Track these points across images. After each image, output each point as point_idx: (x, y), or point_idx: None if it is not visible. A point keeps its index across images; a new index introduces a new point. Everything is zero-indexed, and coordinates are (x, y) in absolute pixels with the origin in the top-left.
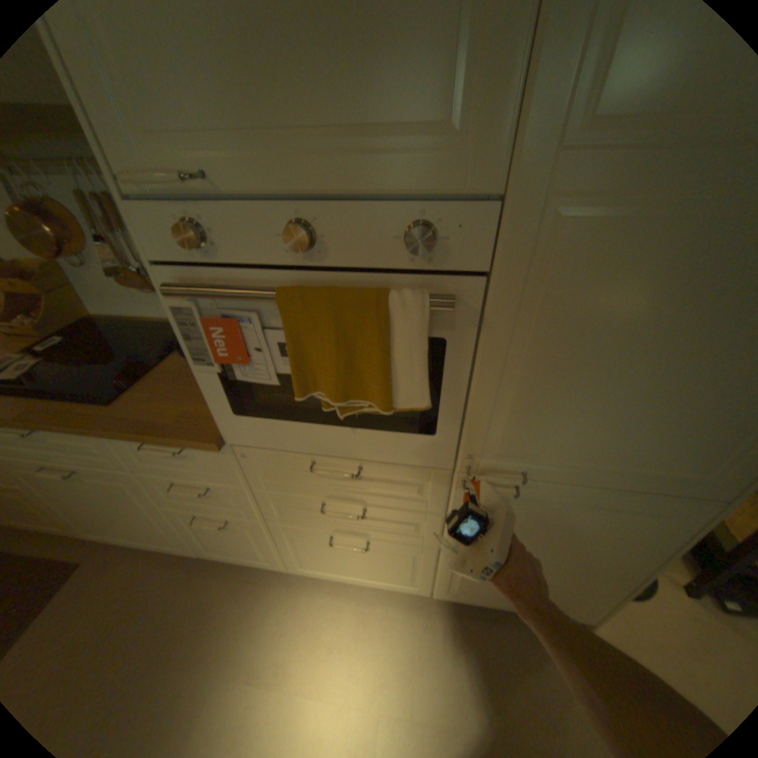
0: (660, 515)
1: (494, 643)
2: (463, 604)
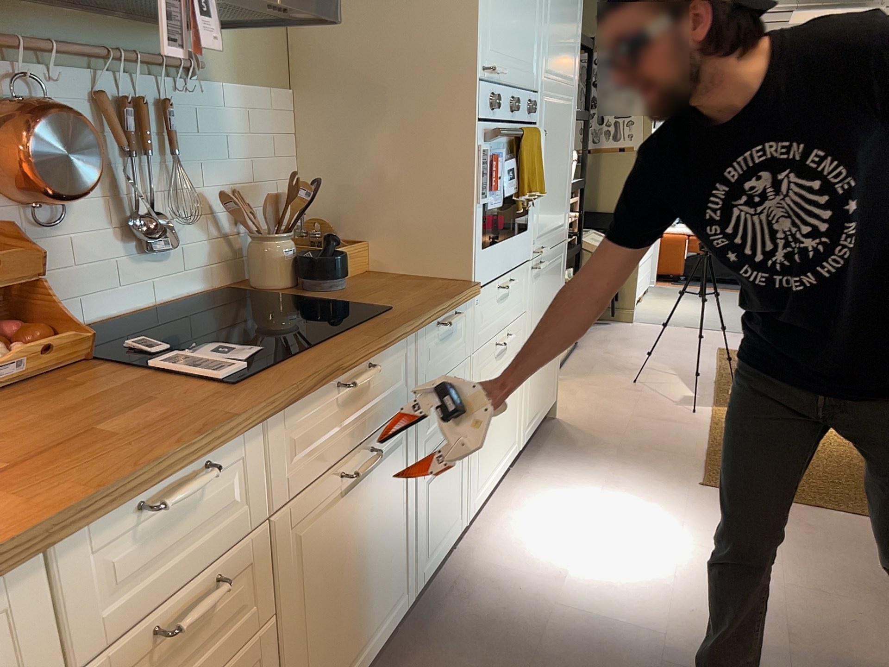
0: (560, 258)
1: (553, 451)
2: (529, 438)
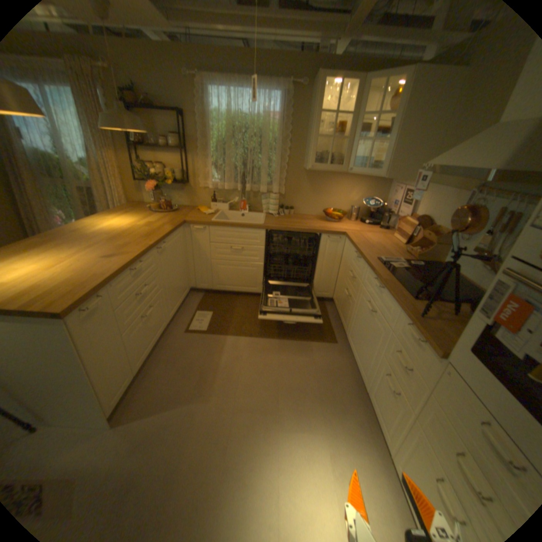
0: None
1: None
2: None
